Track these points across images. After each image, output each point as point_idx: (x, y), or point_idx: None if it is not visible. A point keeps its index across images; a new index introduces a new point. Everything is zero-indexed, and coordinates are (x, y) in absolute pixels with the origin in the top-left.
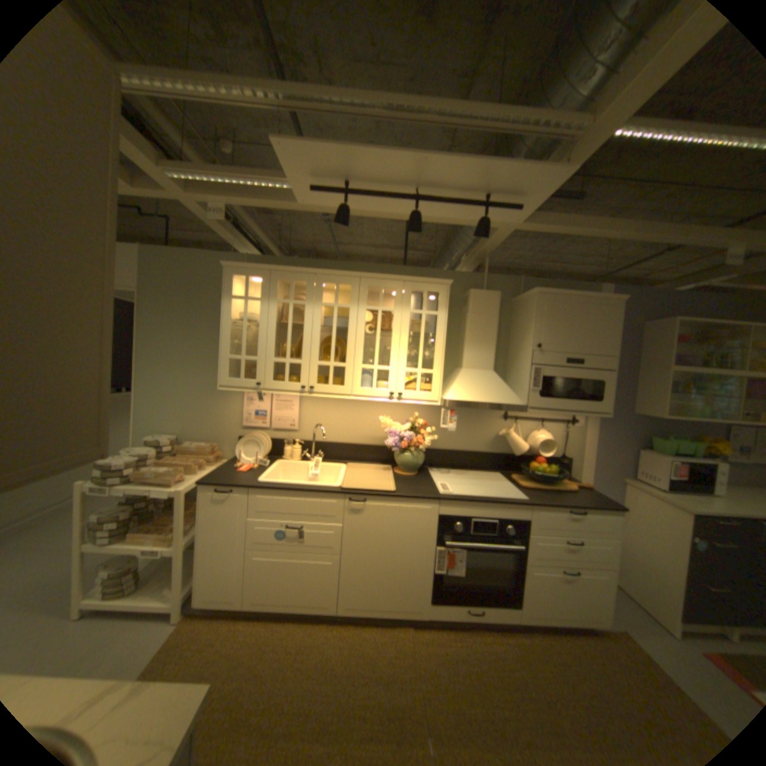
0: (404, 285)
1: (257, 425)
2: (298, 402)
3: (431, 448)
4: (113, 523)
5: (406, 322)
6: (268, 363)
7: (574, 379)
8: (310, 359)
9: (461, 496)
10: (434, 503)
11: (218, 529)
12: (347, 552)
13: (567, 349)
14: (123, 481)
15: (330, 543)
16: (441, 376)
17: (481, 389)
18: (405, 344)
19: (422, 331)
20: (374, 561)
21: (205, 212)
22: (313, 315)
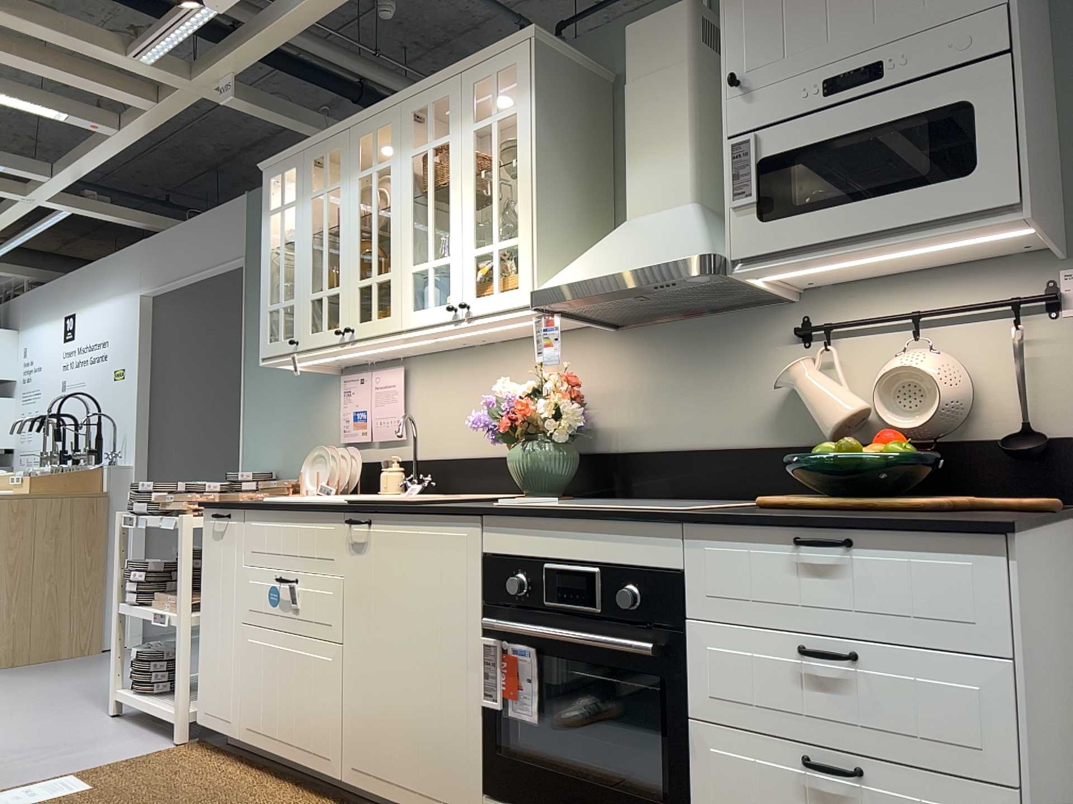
0: (460, 82)
1: (356, 440)
2: (400, 386)
3: (627, 450)
4: (141, 571)
5: (468, 153)
6: (303, 305)
7: (857, 135)
8: (347, 280)
9: (529, 507)
10: (470, 524)
11: (217, 582)
12: (348, 636)
13: (818, 57)
14: (159, 512)
15: (327, 616)
16: (533, 243)
17: (624, 249)
18: (468, 198)
19: (493, 158)
20: (385, 662)
21: (245, 105)
22: (348, 200)
